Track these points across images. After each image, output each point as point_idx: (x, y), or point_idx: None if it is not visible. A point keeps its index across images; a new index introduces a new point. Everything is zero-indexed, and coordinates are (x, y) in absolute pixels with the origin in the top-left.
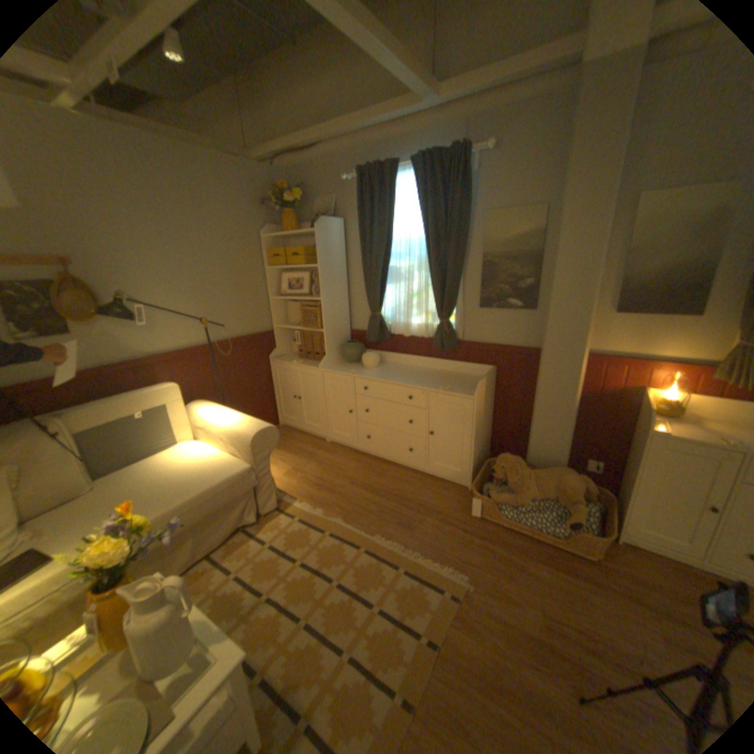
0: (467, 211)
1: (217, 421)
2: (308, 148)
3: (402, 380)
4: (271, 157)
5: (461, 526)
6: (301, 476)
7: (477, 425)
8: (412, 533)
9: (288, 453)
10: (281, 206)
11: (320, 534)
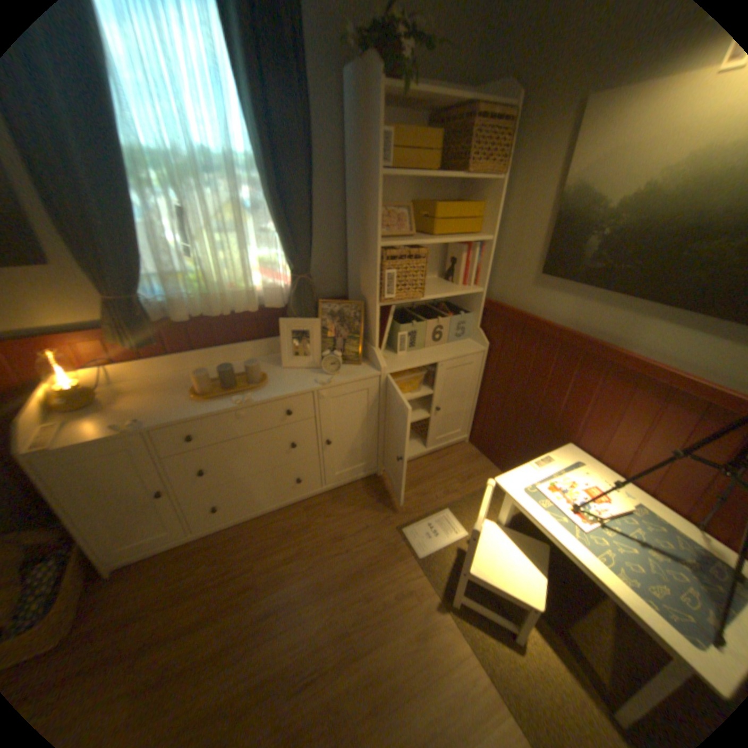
0: None
1: None
2: None
3: None
4: None
5: None
6: None
7: None
8: None
9: None
10: None
11: None
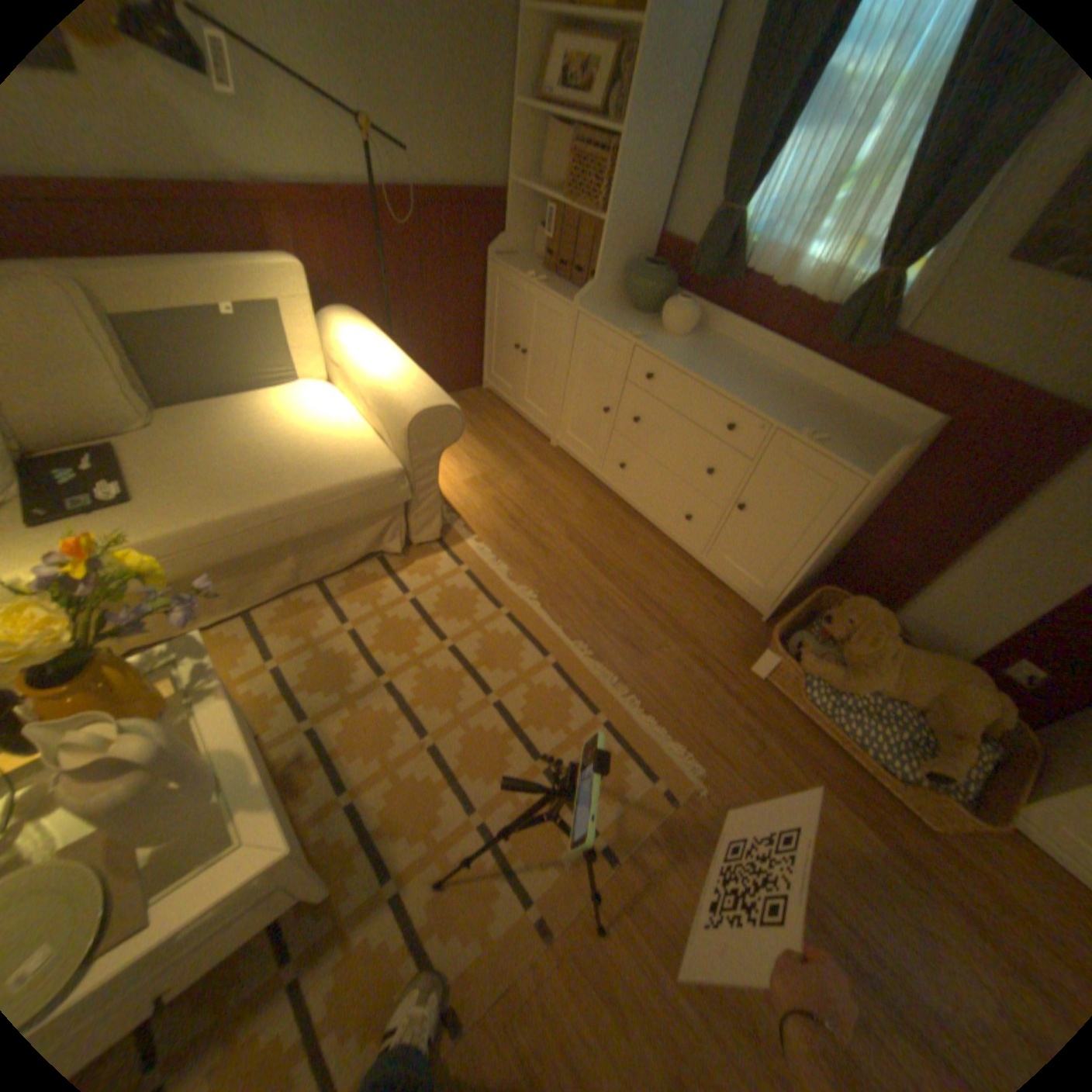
0: None
1: (363, 362)
2: None
3: (730, 386)
4: None
5: (725, 680)
6: (492, 495)
7: (843, 529)
8: (641, 661)
9: (483, 446)
10: None
11: (494, 608)
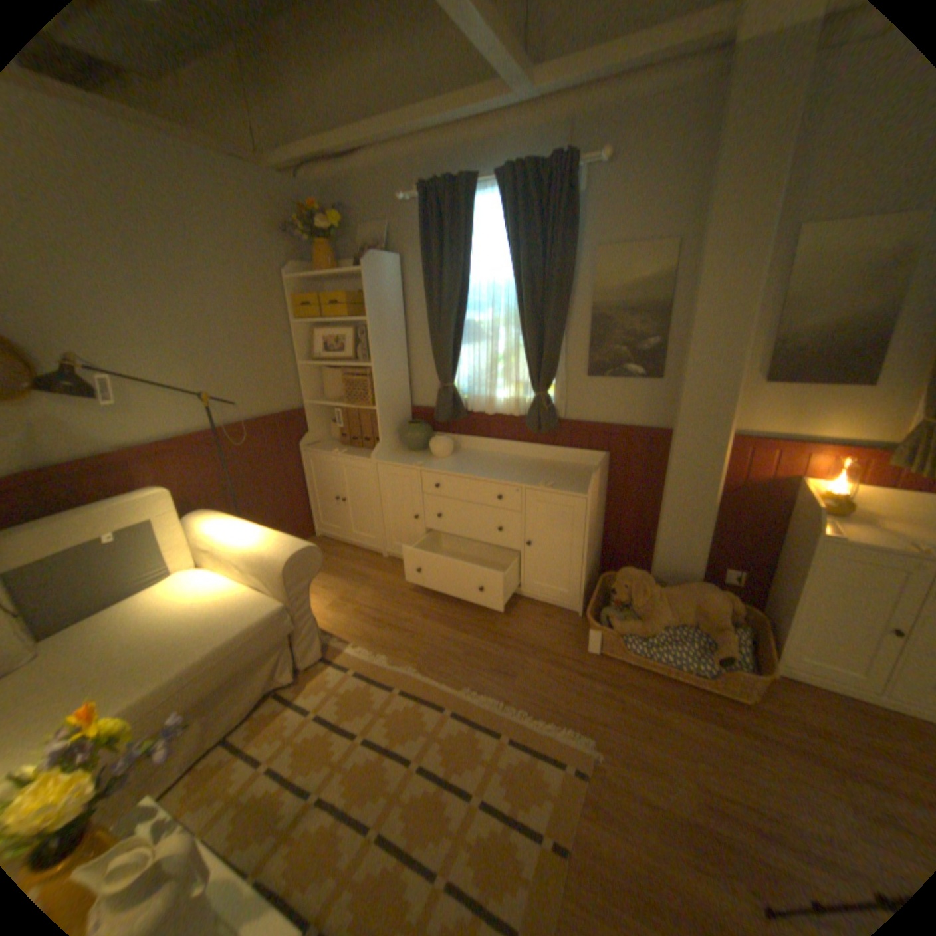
0: (572, 245)
1: (230, 540)
2: (347, 155)
3: (488, 474)
4: (293, 166)
5: (575, 668)
6: (352, 608)
7: (590, 531)
8: (512, 681)
9: (331, 576)
10: (310, 235)
11: (386, 692)
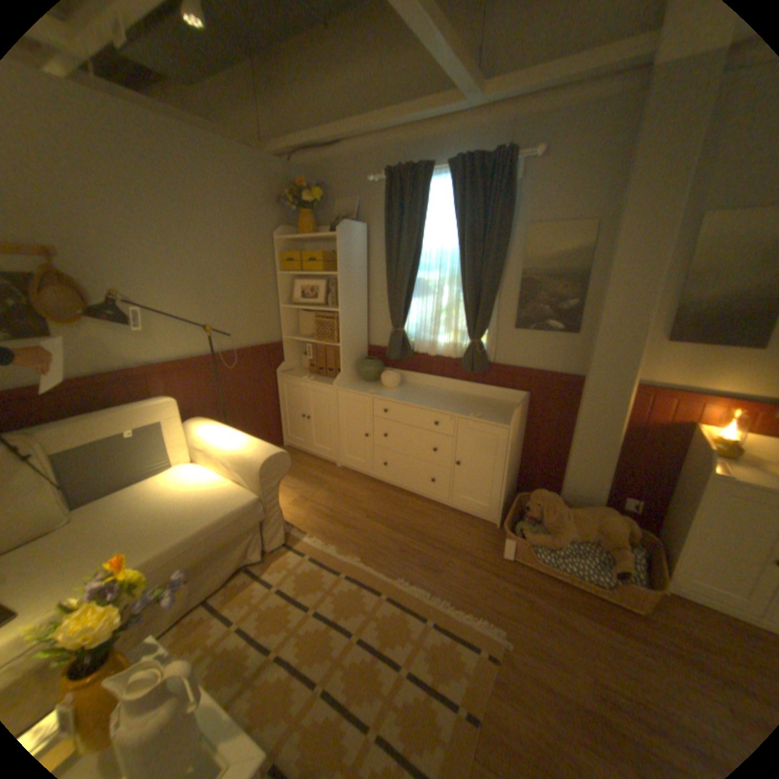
0: (509, 222)
1: (220, 442)
2: (331, 144)
3: (428, 404)
4: (288, 152)
5: (492, 570)
6: (310, 506)
7: (511, 456)
8: (439, 577)
9: (295, 478)
10: (297, 206)
11: (335, 576)
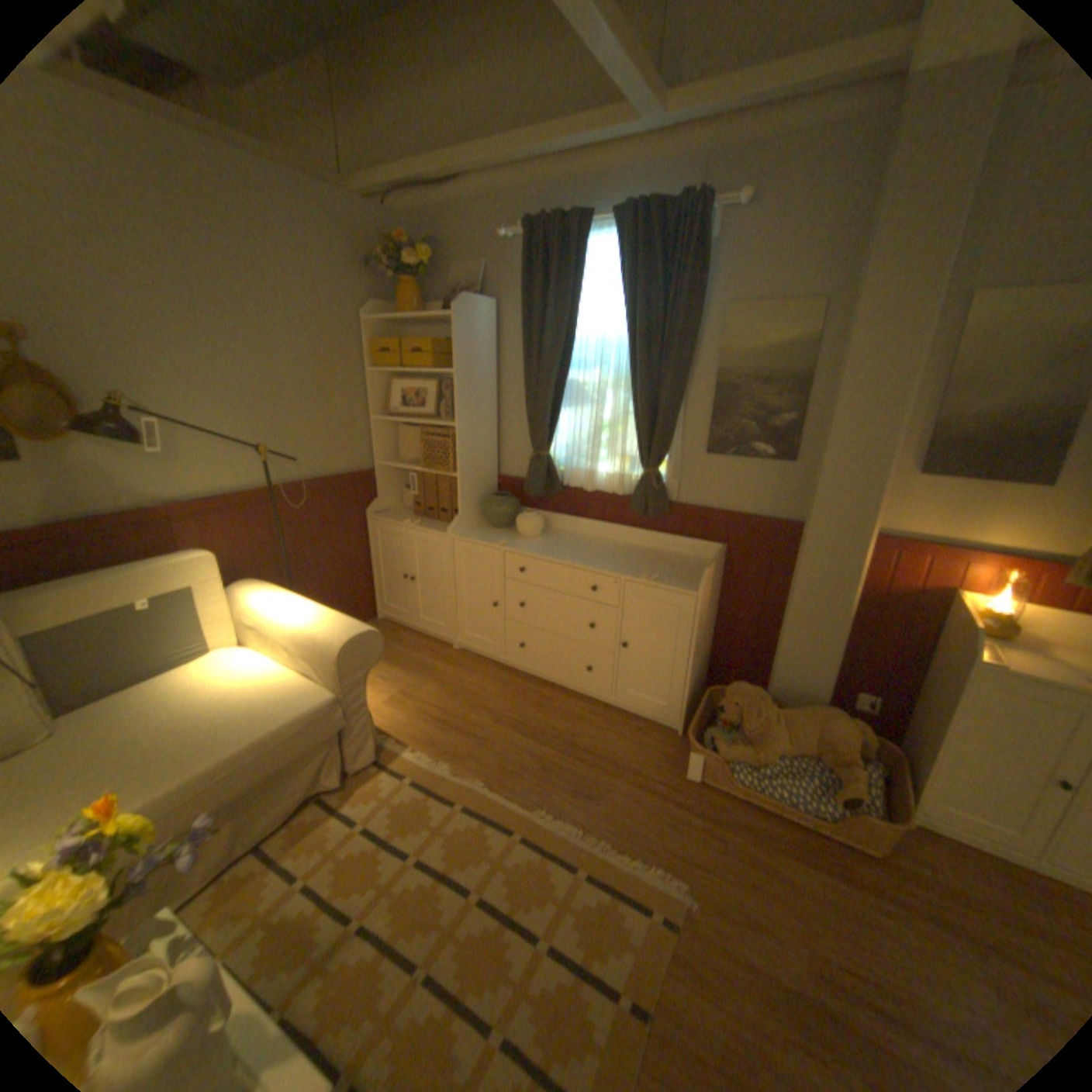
0: (699, 300)
1: (280, 616)
2: (444, 182)
3: (582, 560)
4: (381, 192)
5: (671, 796)
6: (413, 705)
7: (698, 636)
8: (595, 807)
9: (392, 666)
10: (395, 272)
11: (447, 808)
